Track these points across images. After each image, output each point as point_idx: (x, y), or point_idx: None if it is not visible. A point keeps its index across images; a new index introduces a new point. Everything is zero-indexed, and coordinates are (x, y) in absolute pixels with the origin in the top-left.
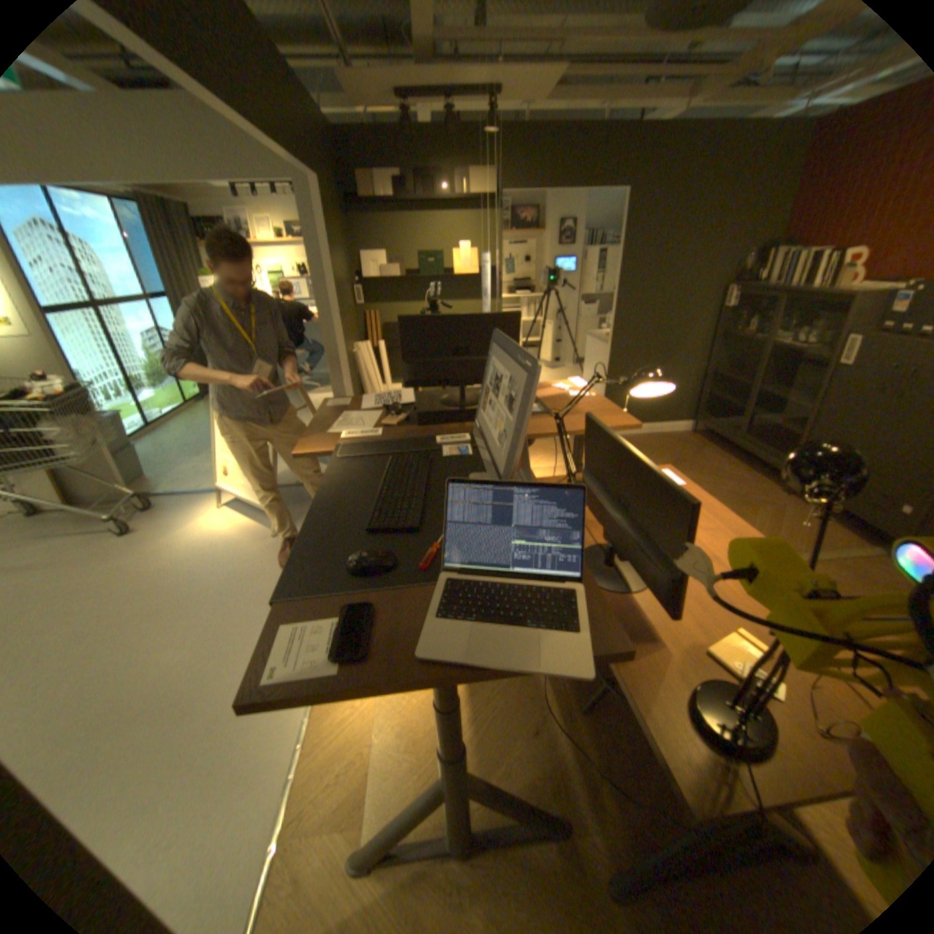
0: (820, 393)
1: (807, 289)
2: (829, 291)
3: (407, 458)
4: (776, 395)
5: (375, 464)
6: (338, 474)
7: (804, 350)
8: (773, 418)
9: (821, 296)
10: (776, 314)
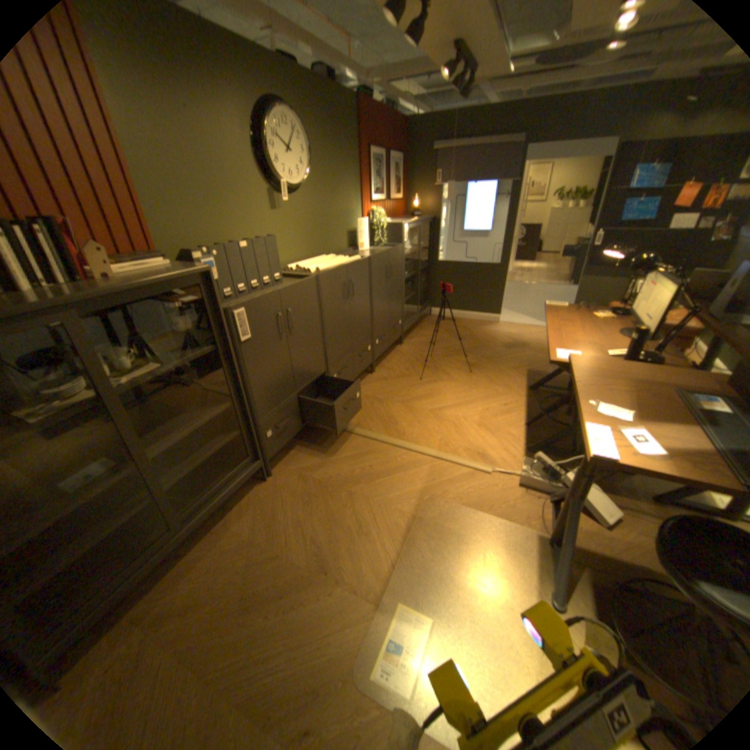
0: (231, 384)
1: (128, 283)
2: (169, 274)
3: None
4: (176, 440)
5: None
6: None
7: (172, 365)
8: (185, 465)
9: (149, 287)
10: (61, 355)
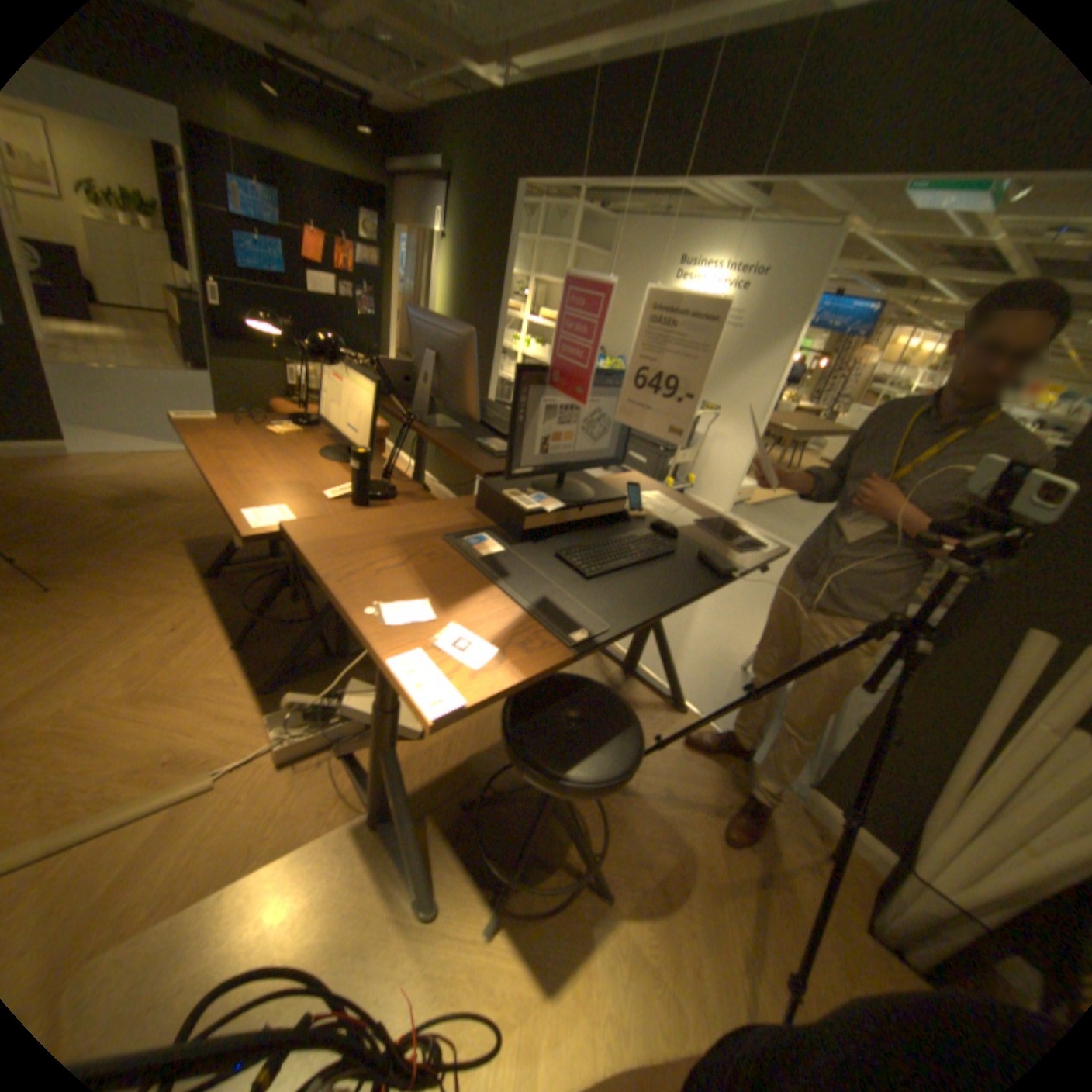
0: None
1: None
2: None
3: None
4: None
5: None
6: None
7: None
8: None
9: None
10: None
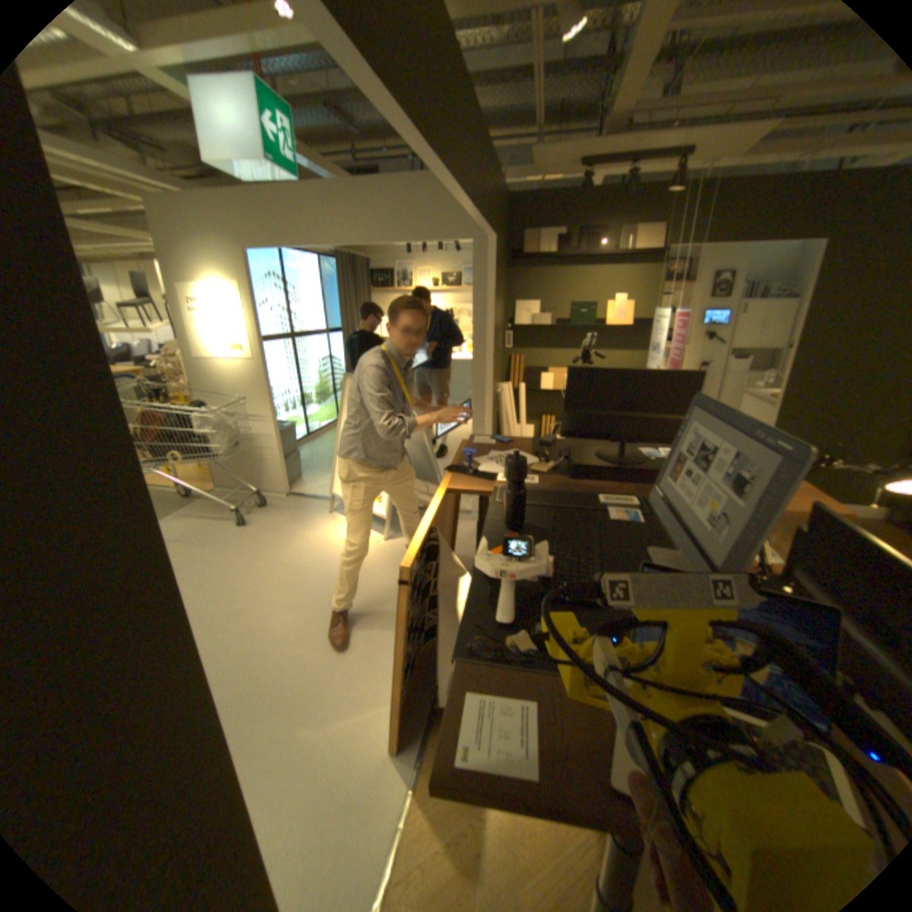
0: None
1: None
2: None
3: (569, 514)
4: None
5: (536, 515)
6: (499, 520)
7: None
8: None
9: None
10: None
